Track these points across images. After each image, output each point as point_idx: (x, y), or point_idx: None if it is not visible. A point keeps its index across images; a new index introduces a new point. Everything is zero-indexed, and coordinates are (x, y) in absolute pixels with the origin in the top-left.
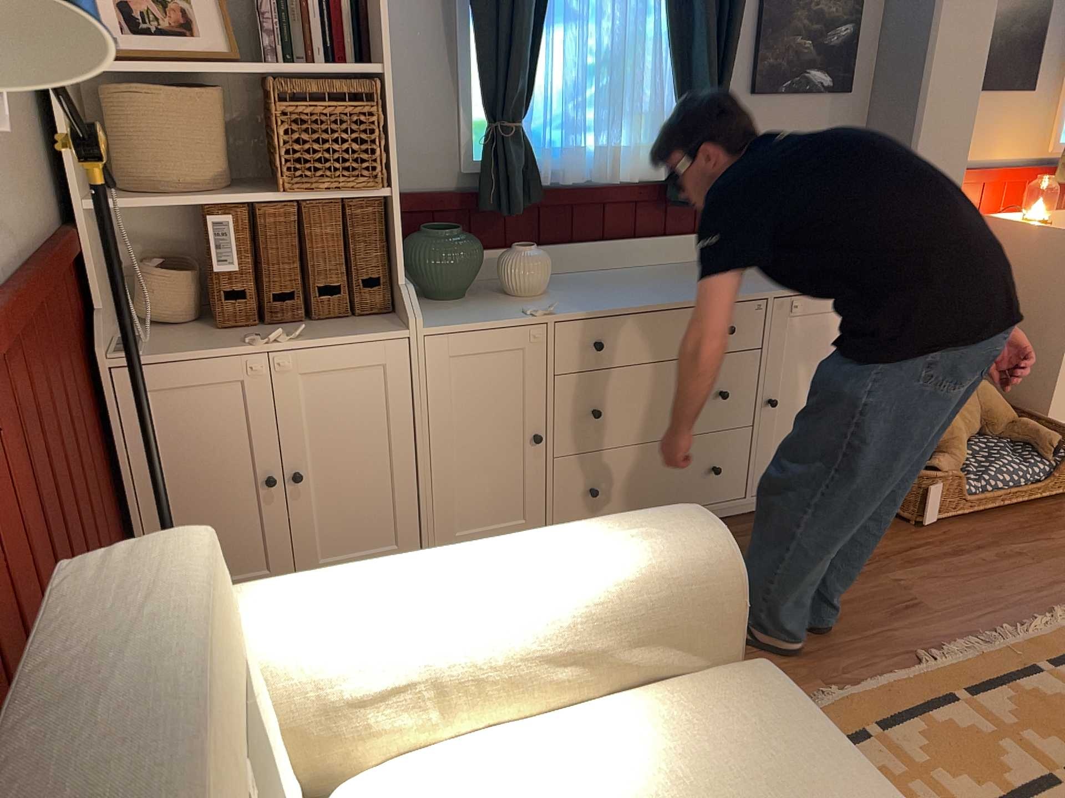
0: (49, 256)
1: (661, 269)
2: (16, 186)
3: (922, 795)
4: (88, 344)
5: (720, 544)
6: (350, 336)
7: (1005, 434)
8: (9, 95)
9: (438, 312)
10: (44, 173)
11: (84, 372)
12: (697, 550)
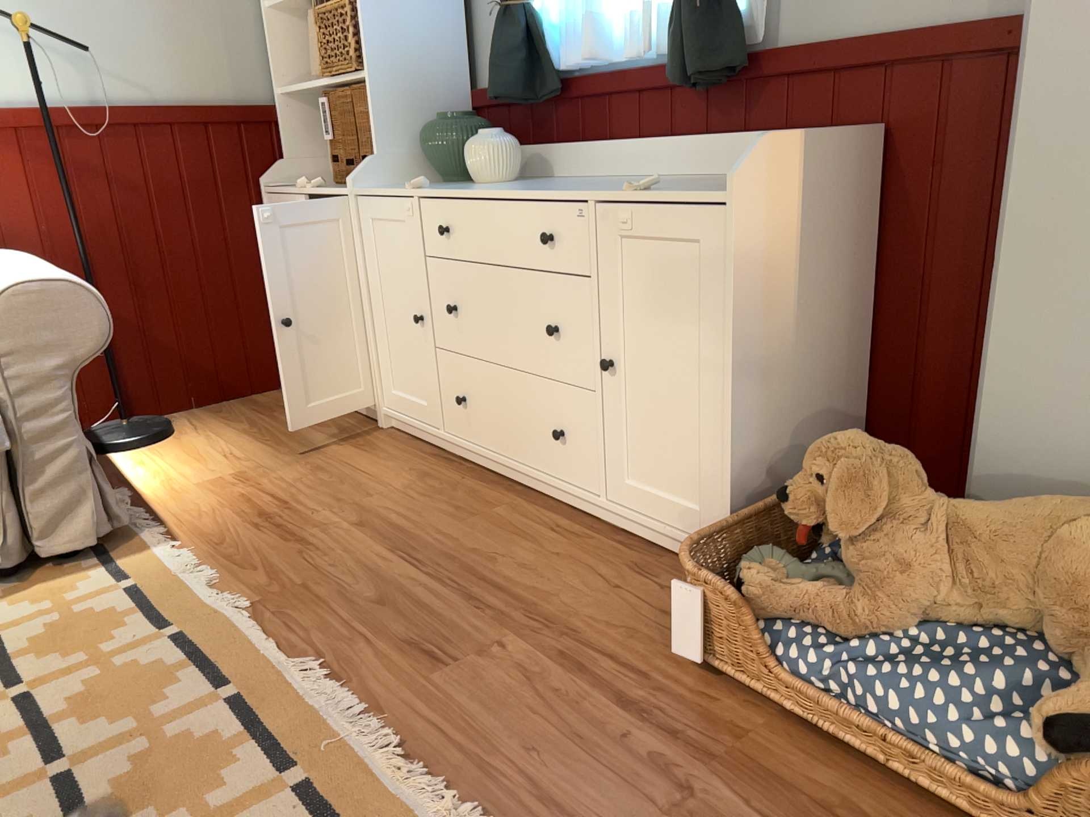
0: (188, 110)
1: (660, 178)
2: (181, 70)
3: (68, 662)
4: (260, 176)
5: (7, 289)
6: (336, 191)
7: (1079, 664)
8: (204, 23)
9: (408, 186)
10: (255, 71)
11: (245, 191)
12: (2, 287)
